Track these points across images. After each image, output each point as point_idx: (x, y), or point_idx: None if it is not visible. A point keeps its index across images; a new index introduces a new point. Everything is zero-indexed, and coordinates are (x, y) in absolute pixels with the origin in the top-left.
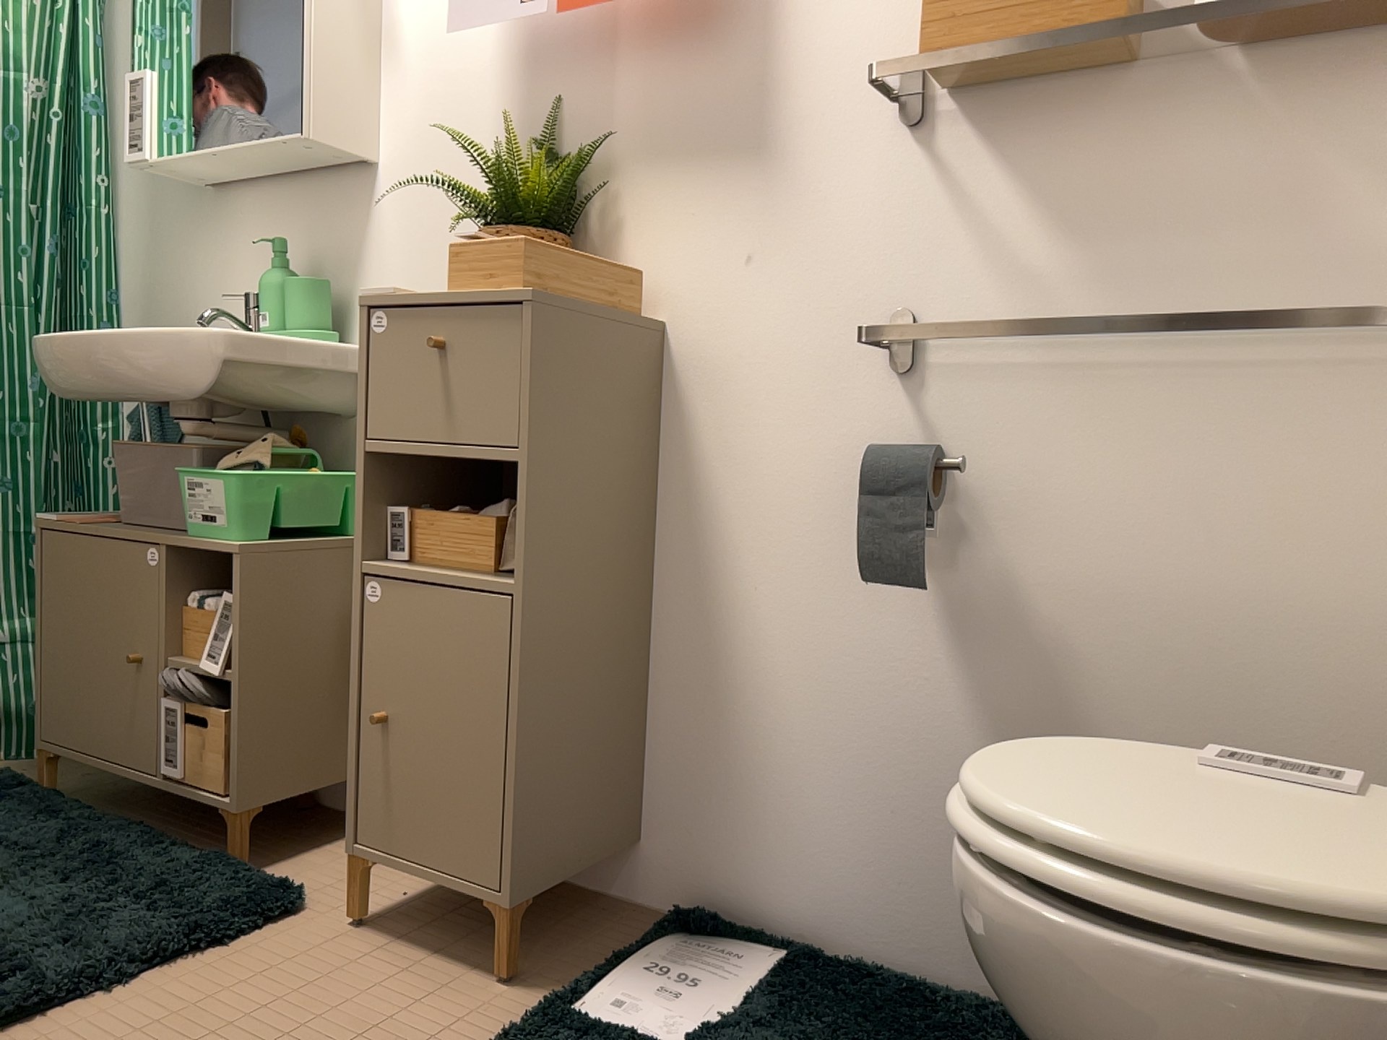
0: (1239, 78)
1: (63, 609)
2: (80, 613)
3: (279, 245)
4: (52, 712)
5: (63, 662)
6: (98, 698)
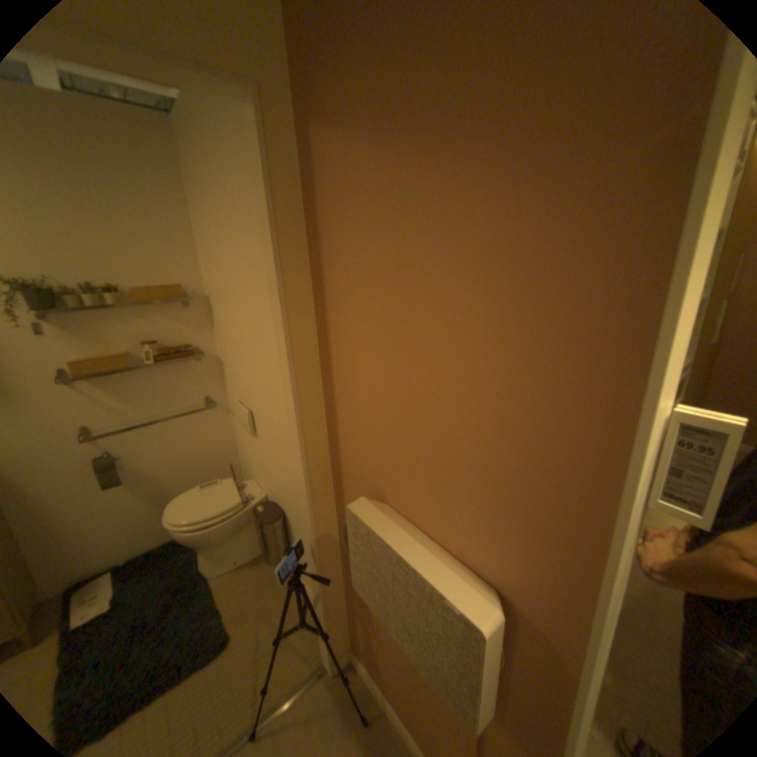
0: (155, 367)
1: None
2: None
3: None
4: None
5: None
6: None
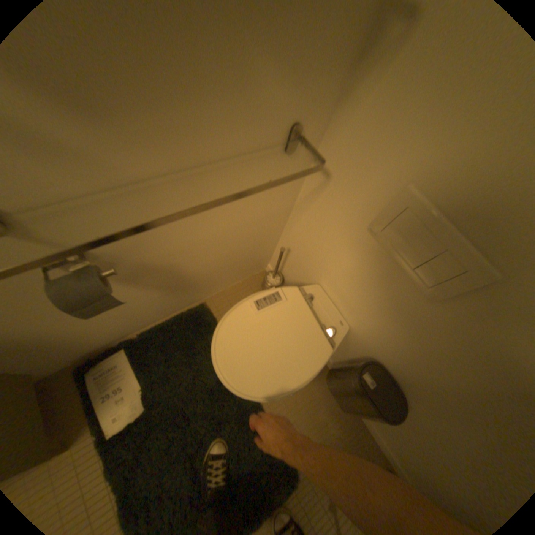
0: None
1: None
2: None
3: None
4: None
5: None
6: None
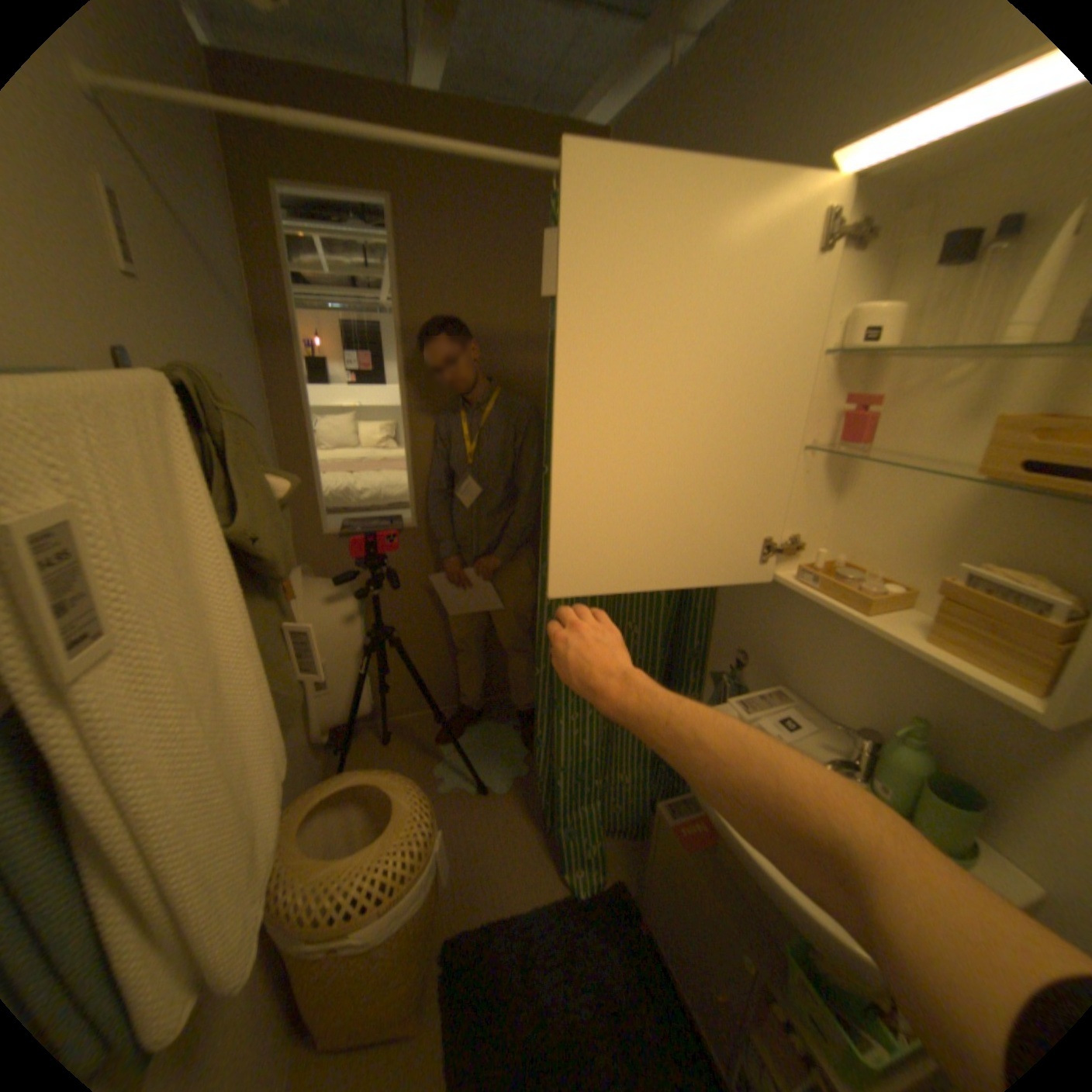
0: None
1: (670, 879)
2: (682, 899)
3: (922, 730)
4: (655, 916)
5: (665, 904)
6: (688, 963)
